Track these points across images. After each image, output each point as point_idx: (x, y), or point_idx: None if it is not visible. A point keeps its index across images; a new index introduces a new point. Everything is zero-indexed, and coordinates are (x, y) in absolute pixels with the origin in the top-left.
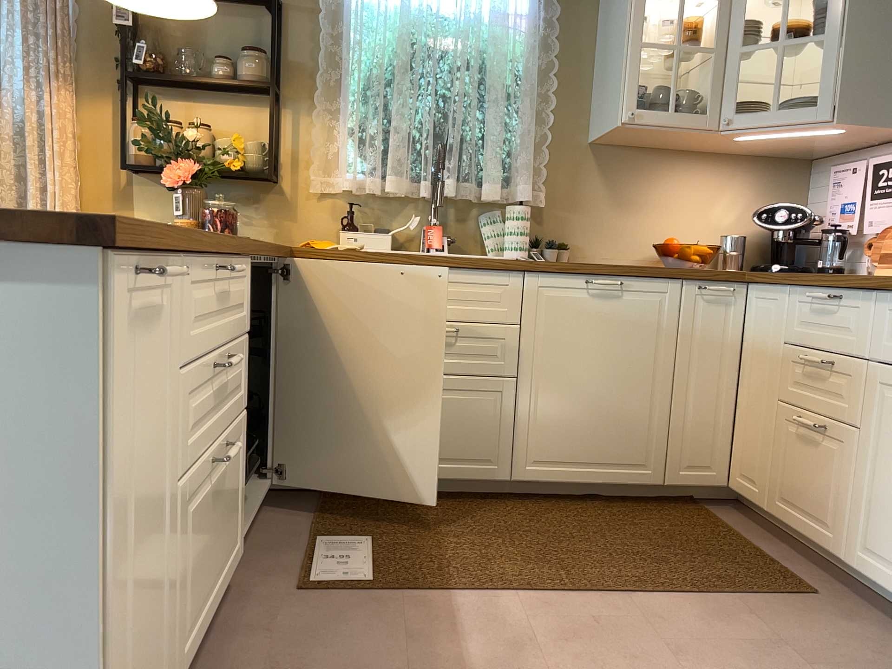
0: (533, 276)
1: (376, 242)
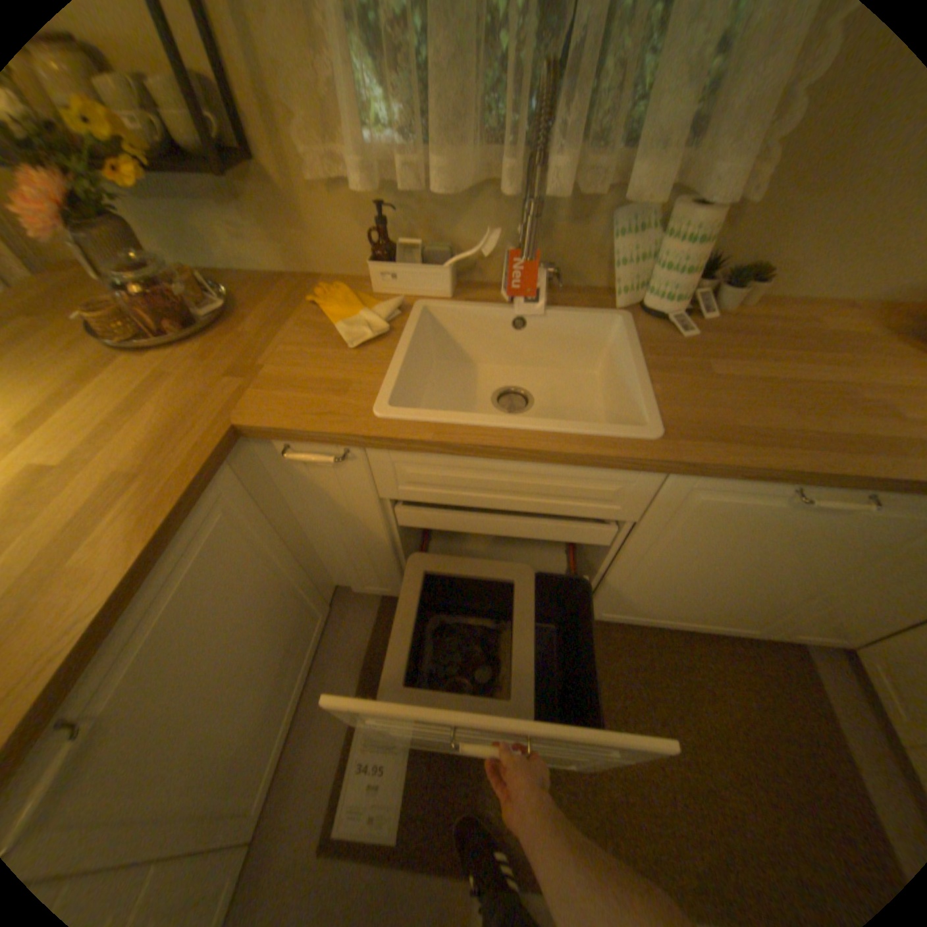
0: (689, 478)
1: (426, 281)
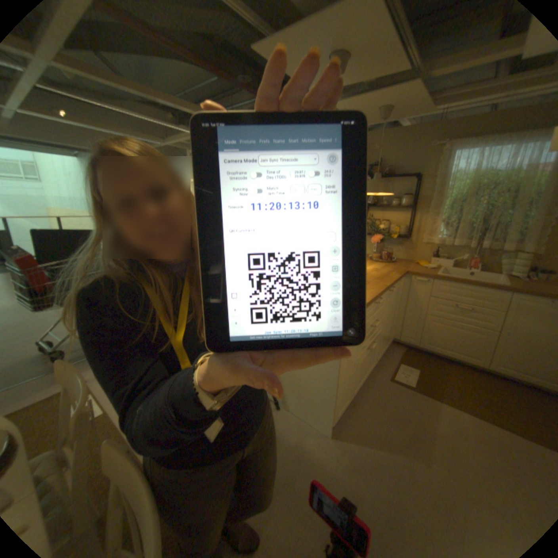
0: (518, 295)
1: (446, 263)
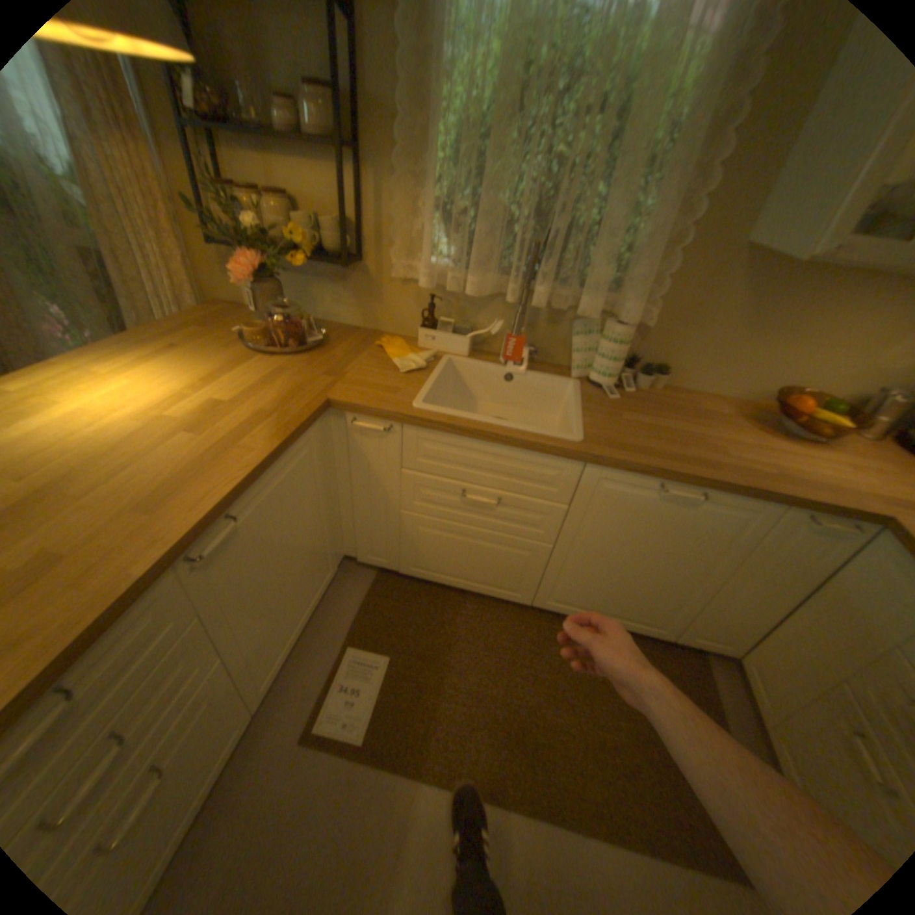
0: (596, 468)
1: (453, 345)
